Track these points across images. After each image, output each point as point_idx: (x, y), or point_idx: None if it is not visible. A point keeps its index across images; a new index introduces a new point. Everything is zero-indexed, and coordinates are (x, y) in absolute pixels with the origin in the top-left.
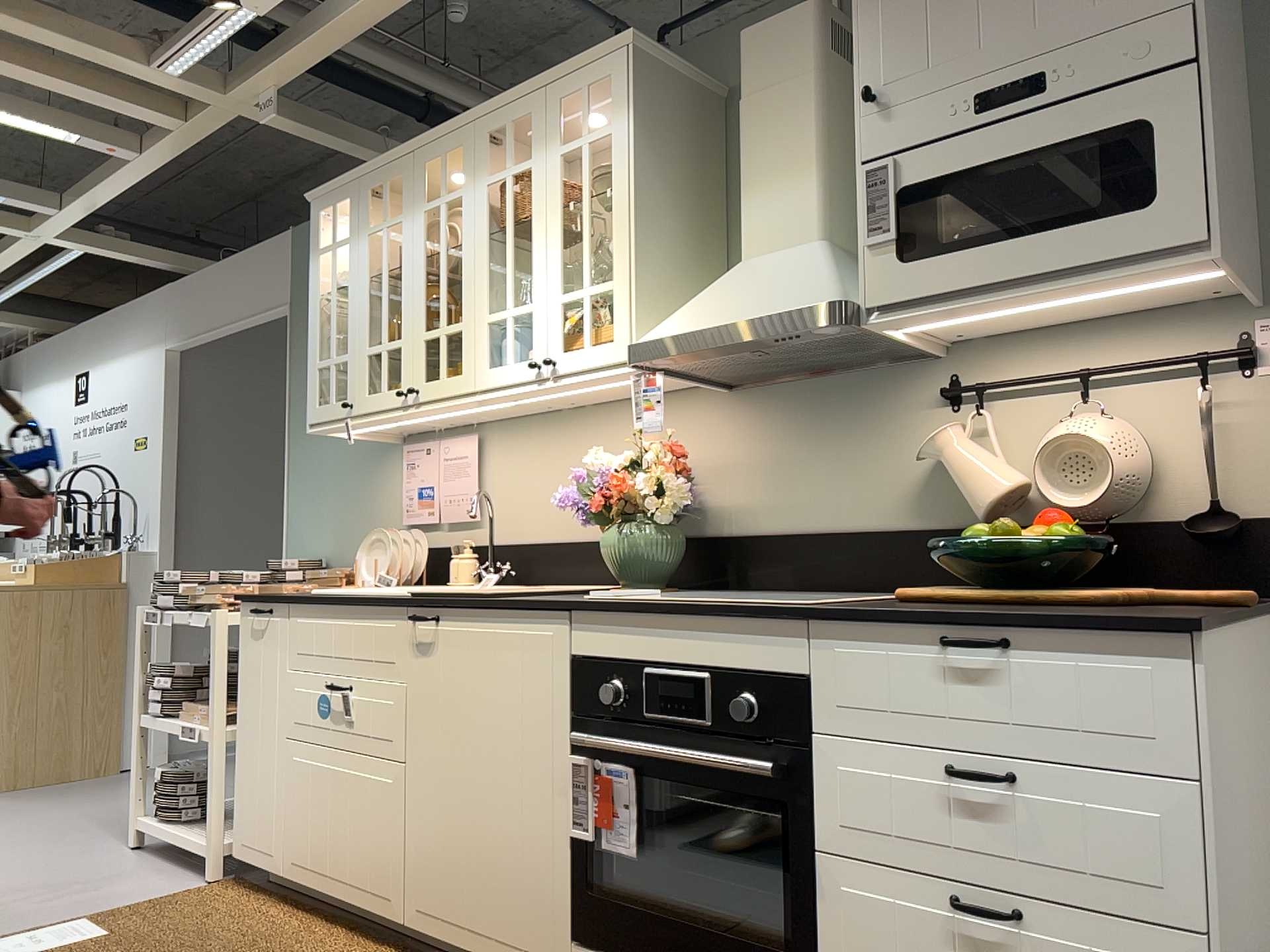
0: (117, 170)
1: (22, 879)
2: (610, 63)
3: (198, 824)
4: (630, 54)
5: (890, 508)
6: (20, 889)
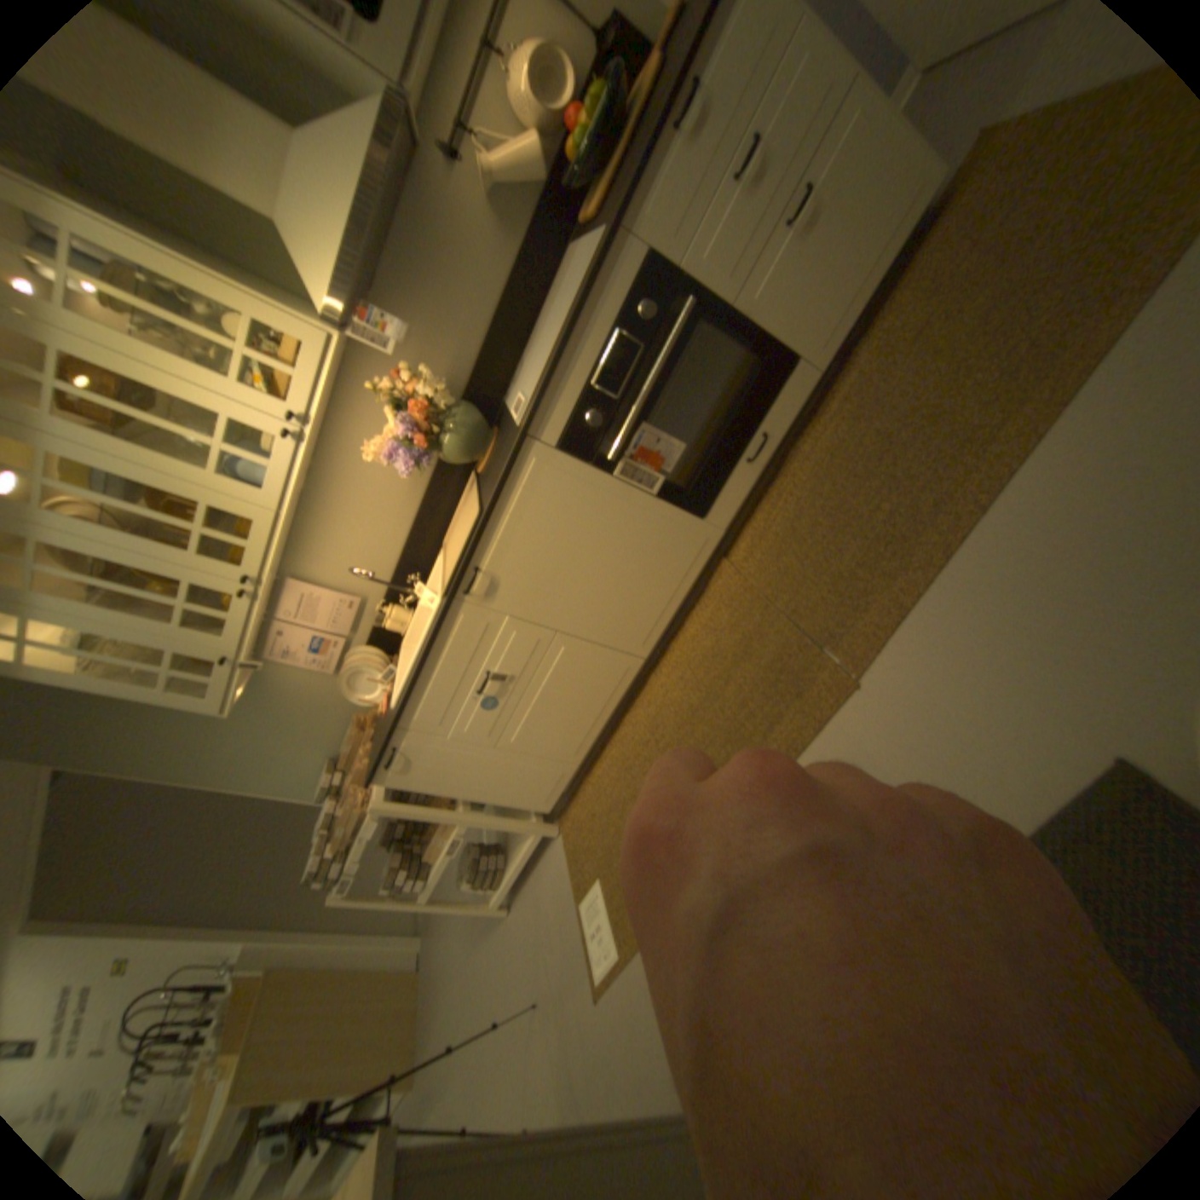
0: None
1: (524, 981)
2: None
3: (508, 857)
4: None
5: (503, 249)
6: (535, 976)
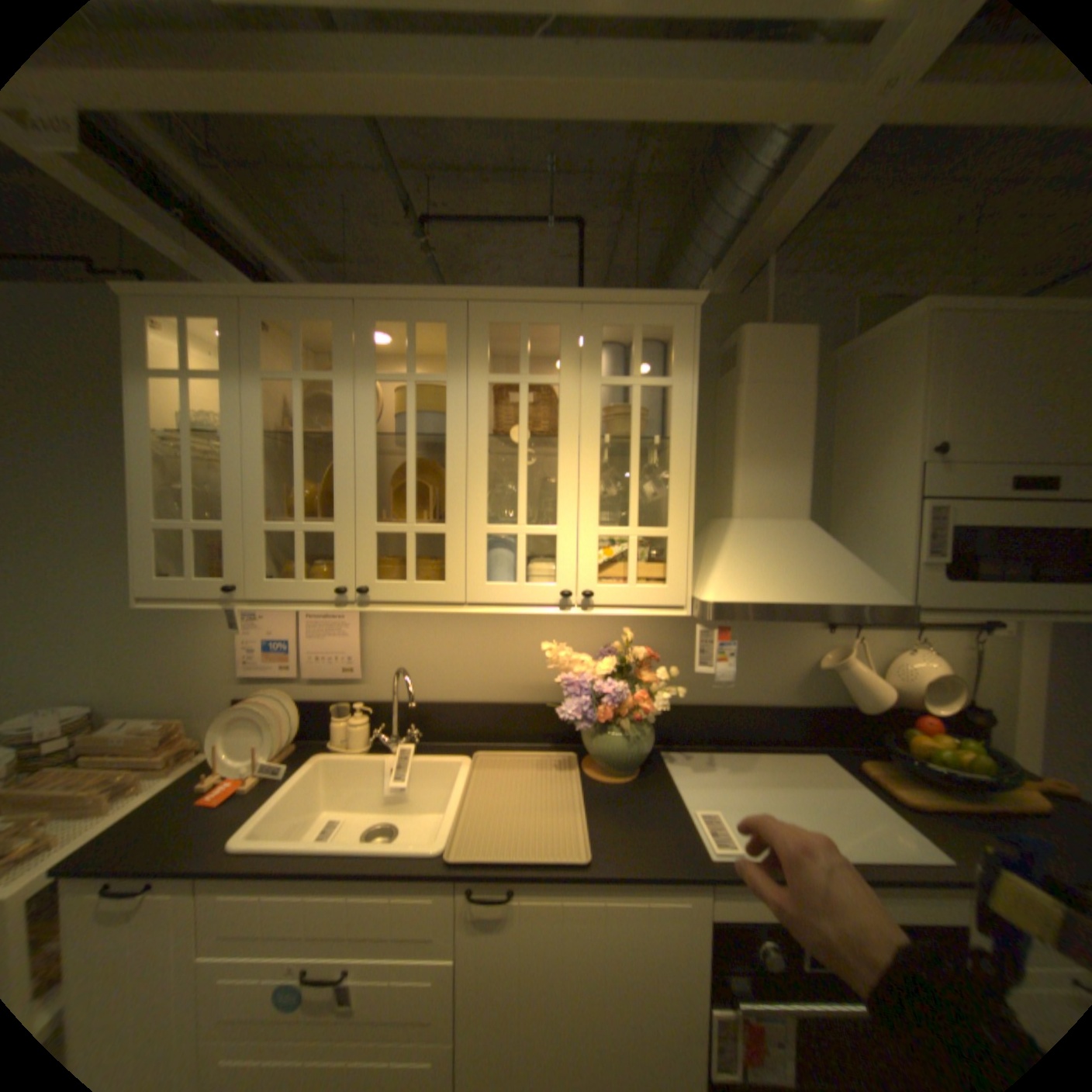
0: None
1: None
2: (674, 314)
3: None
4: (697, 314)
5: (783, 692)
6: None
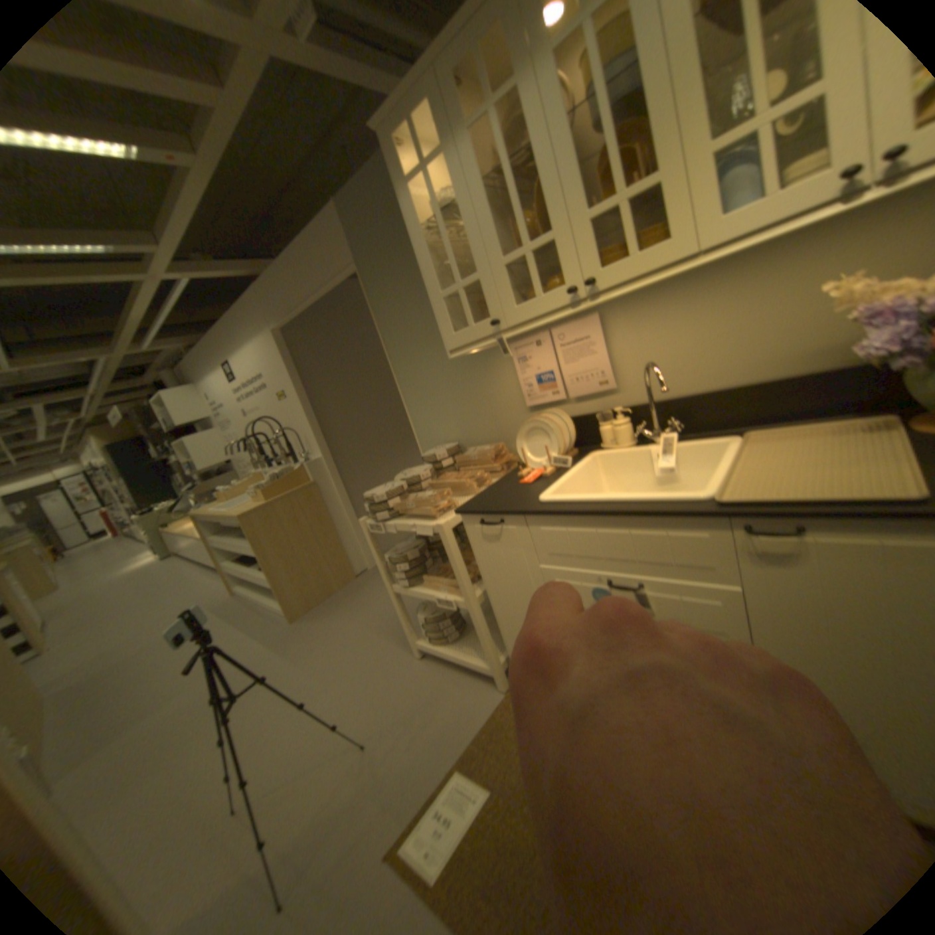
0: (178, 183)
1: (375, 715)
2: None
3: (457, 636)
4: None
5: None
6: (382, 729)
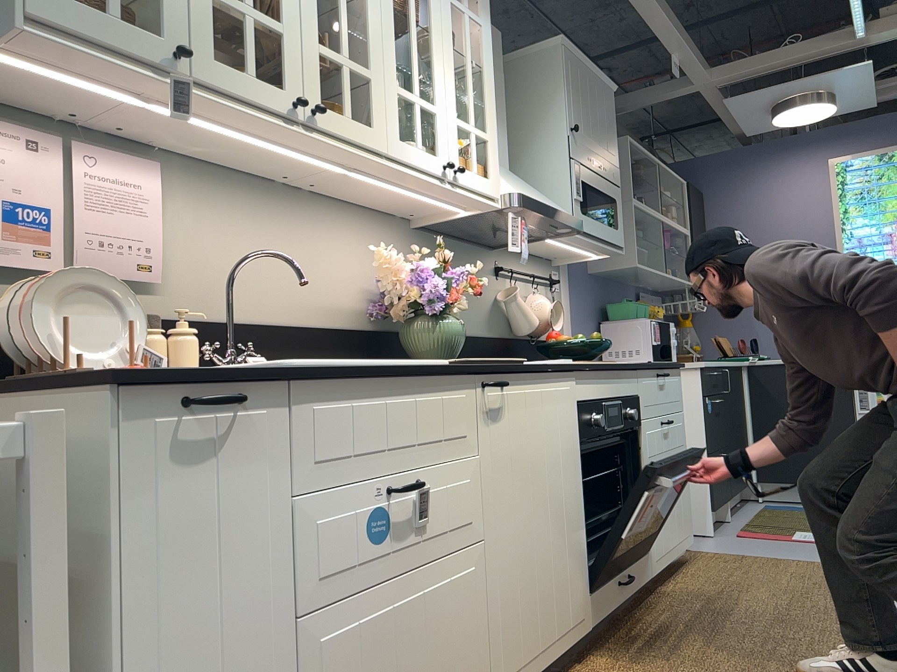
0: None
1: None
2: None
3: None
4: None
5: (482, 324)
6: None
